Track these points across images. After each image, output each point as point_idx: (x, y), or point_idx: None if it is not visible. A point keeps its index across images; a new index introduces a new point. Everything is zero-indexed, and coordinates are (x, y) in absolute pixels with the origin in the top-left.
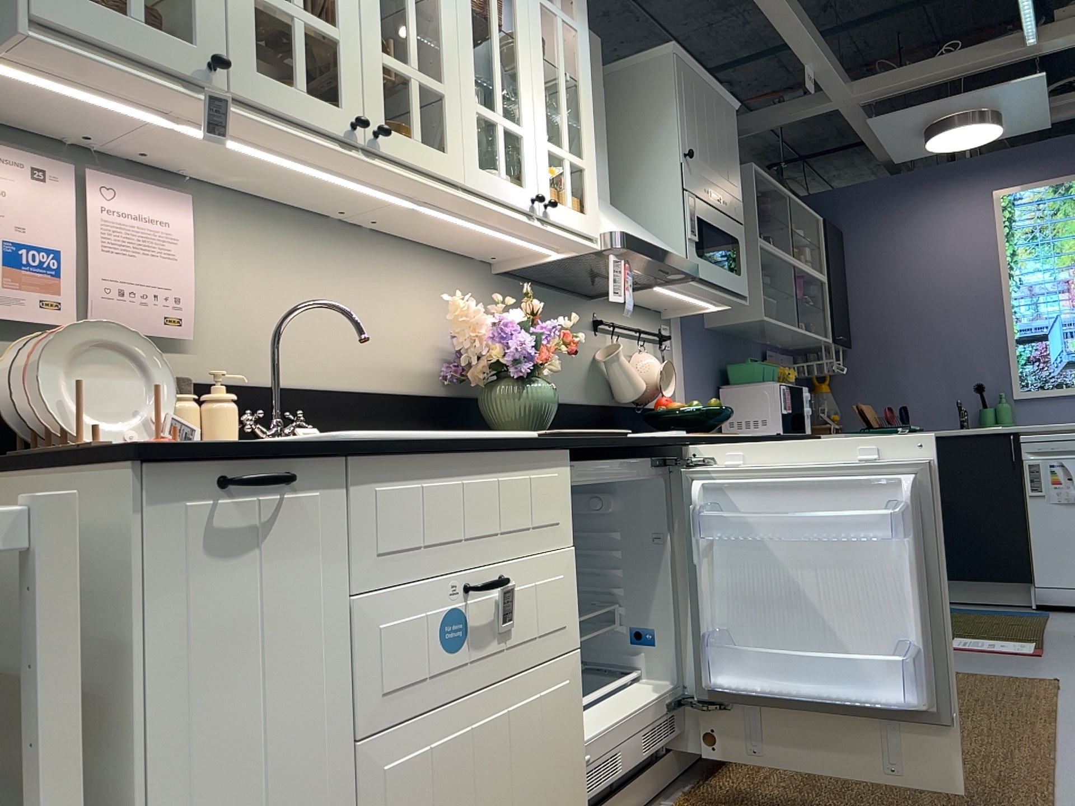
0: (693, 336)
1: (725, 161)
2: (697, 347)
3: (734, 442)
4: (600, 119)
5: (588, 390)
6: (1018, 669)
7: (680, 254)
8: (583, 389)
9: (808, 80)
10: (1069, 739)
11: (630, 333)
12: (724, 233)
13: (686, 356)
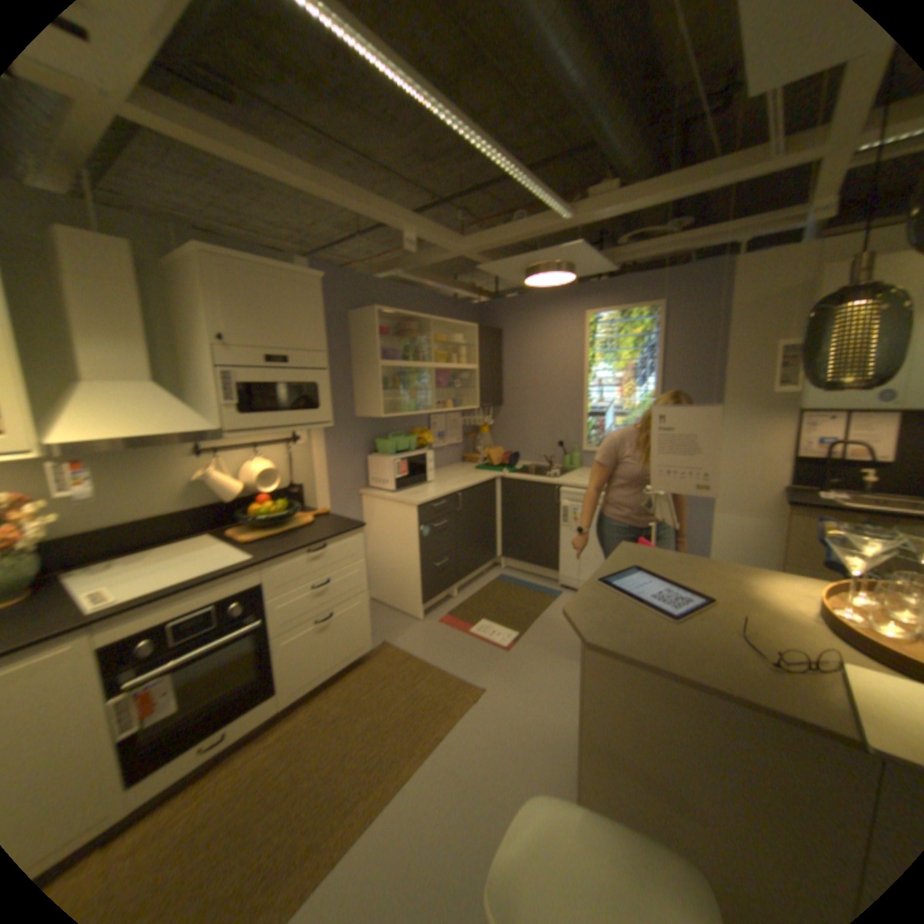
0: (335, 428)
1: (292, 326)
2: (340, 434)
3: (180, 593)
4: (121, 314)
5: (182, 501)
6: (477, 671)
7: (194, 425)
8: (174, 503)
9: (405, 243)
10: (412, 787)
11: (244, 447)
12: (290, 383)
13: (323, 443)
